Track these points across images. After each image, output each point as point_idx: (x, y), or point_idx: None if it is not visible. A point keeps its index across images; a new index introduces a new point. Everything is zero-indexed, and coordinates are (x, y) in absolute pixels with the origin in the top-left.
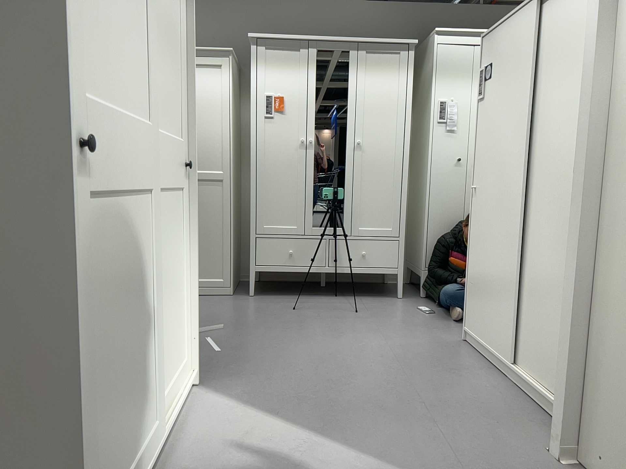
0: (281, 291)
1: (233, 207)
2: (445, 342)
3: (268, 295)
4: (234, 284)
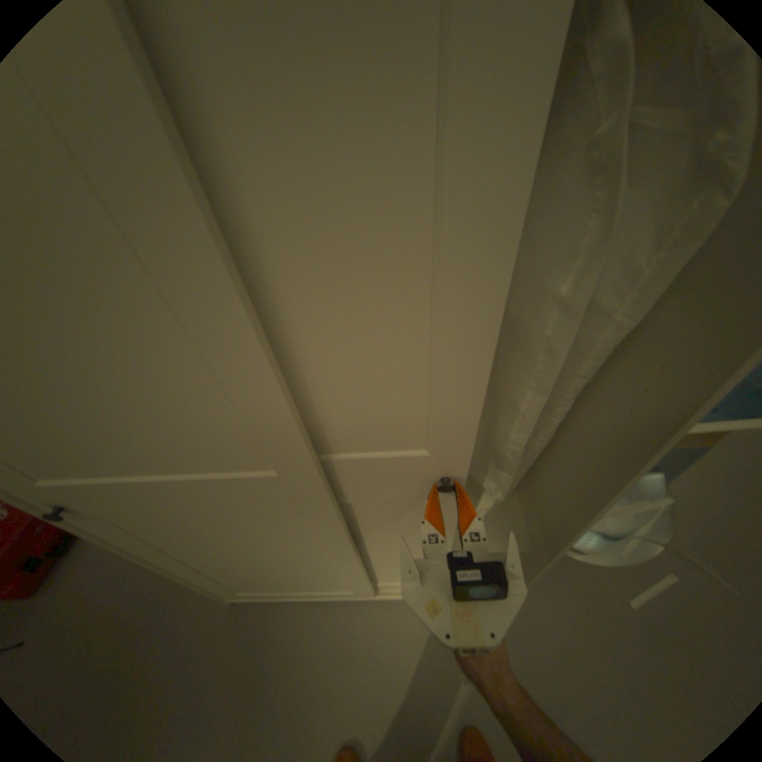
0: None
1: None
2: None
3: None
4: None
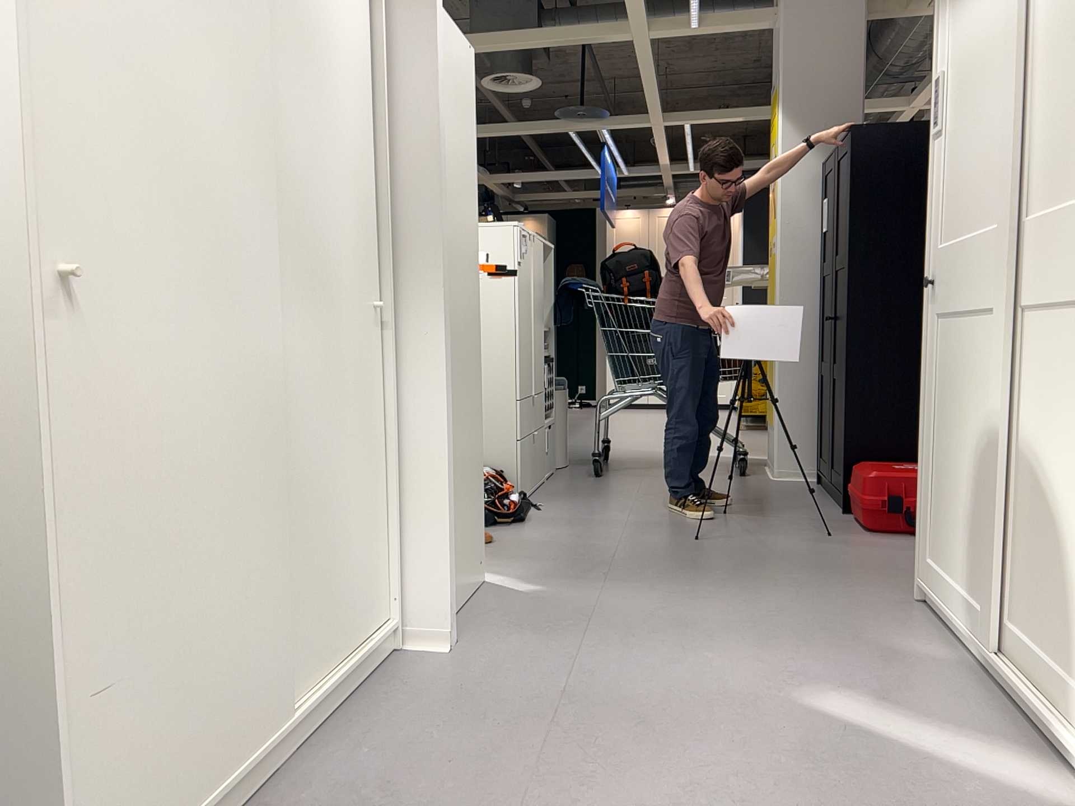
0: None
1: None
2: None
3: None
4: None
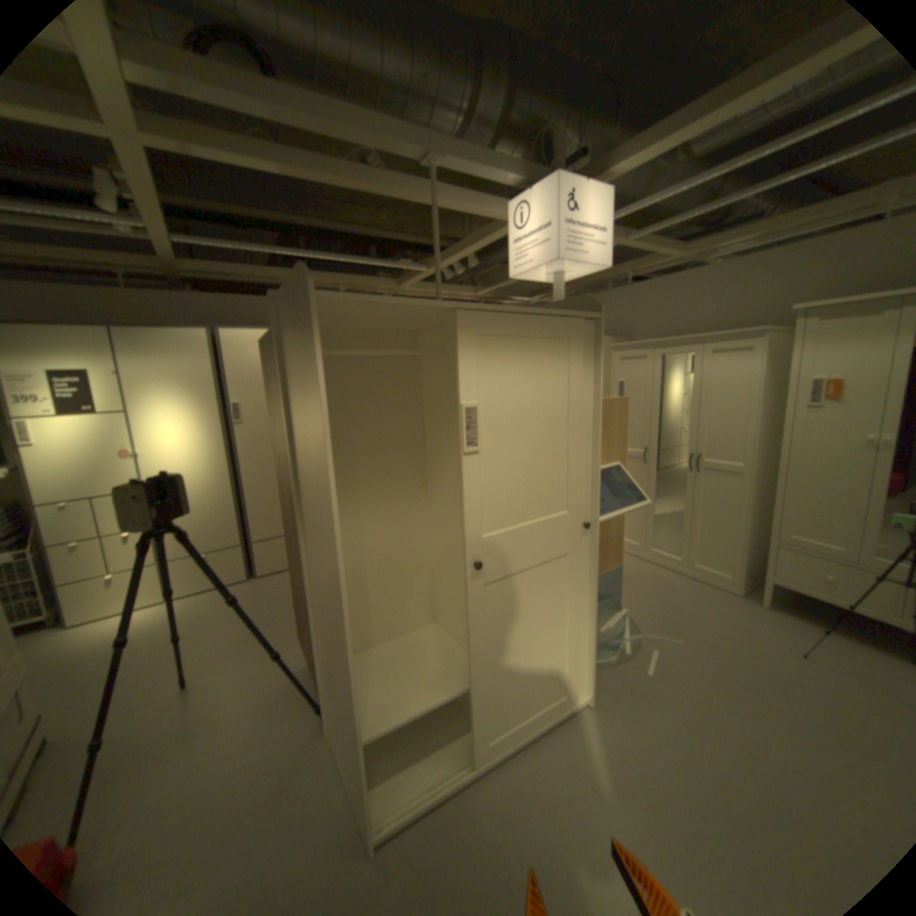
0: (818, 617)
1: (756, 504)
2: None
3: (791, 615)
4: (753, 585)
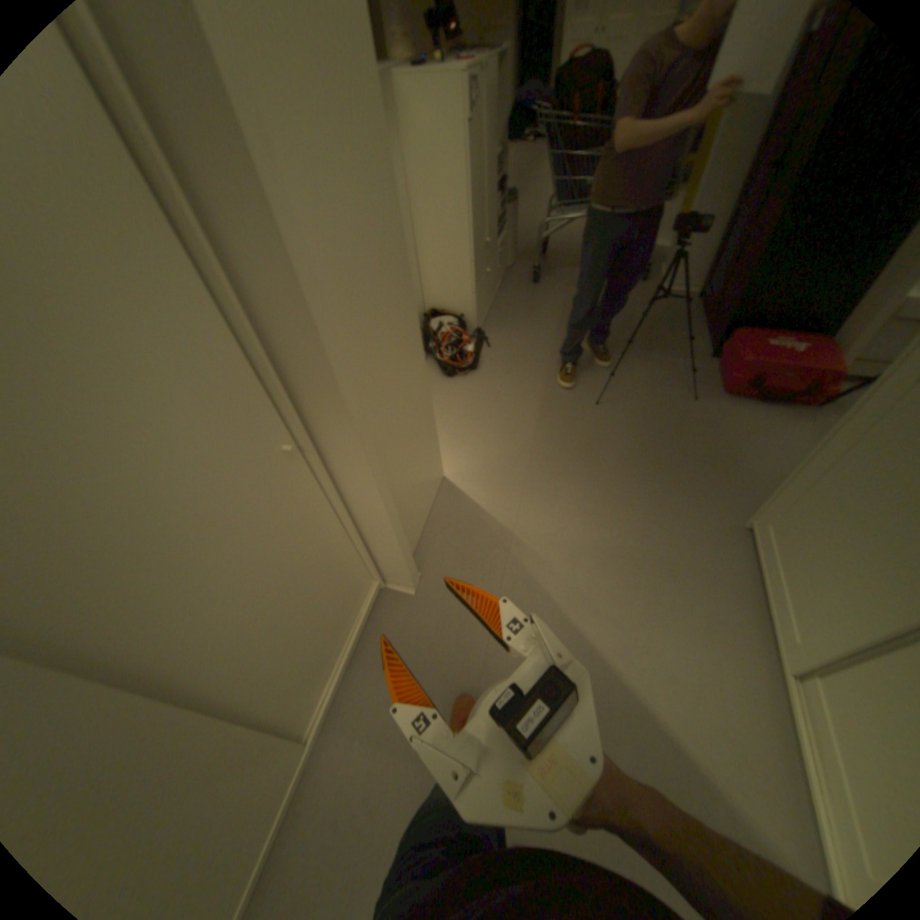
0: None
1: None
2: None
3: None
4: None
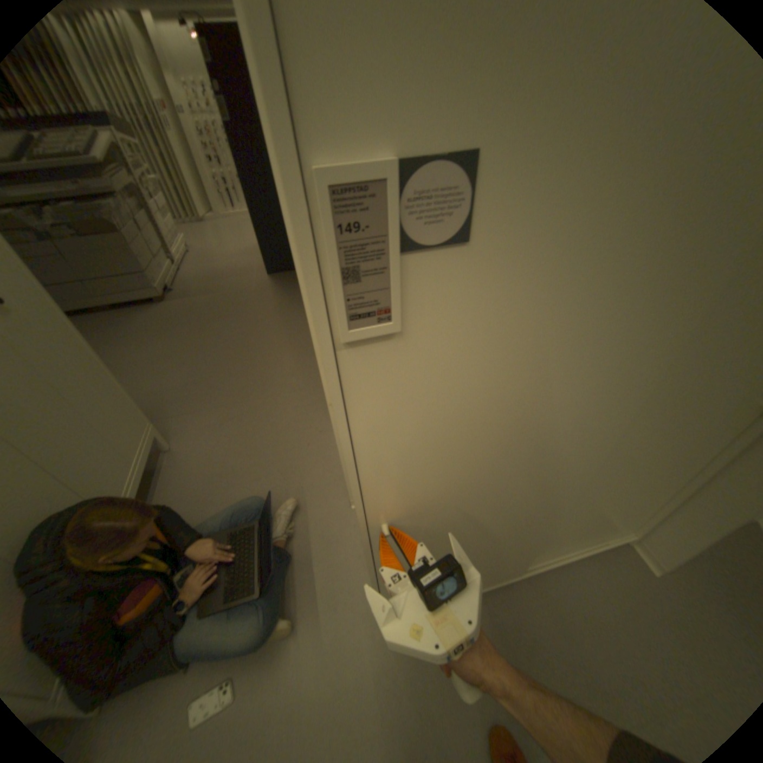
0: None
1: None
2: (396, 669)
3: None
4: None
